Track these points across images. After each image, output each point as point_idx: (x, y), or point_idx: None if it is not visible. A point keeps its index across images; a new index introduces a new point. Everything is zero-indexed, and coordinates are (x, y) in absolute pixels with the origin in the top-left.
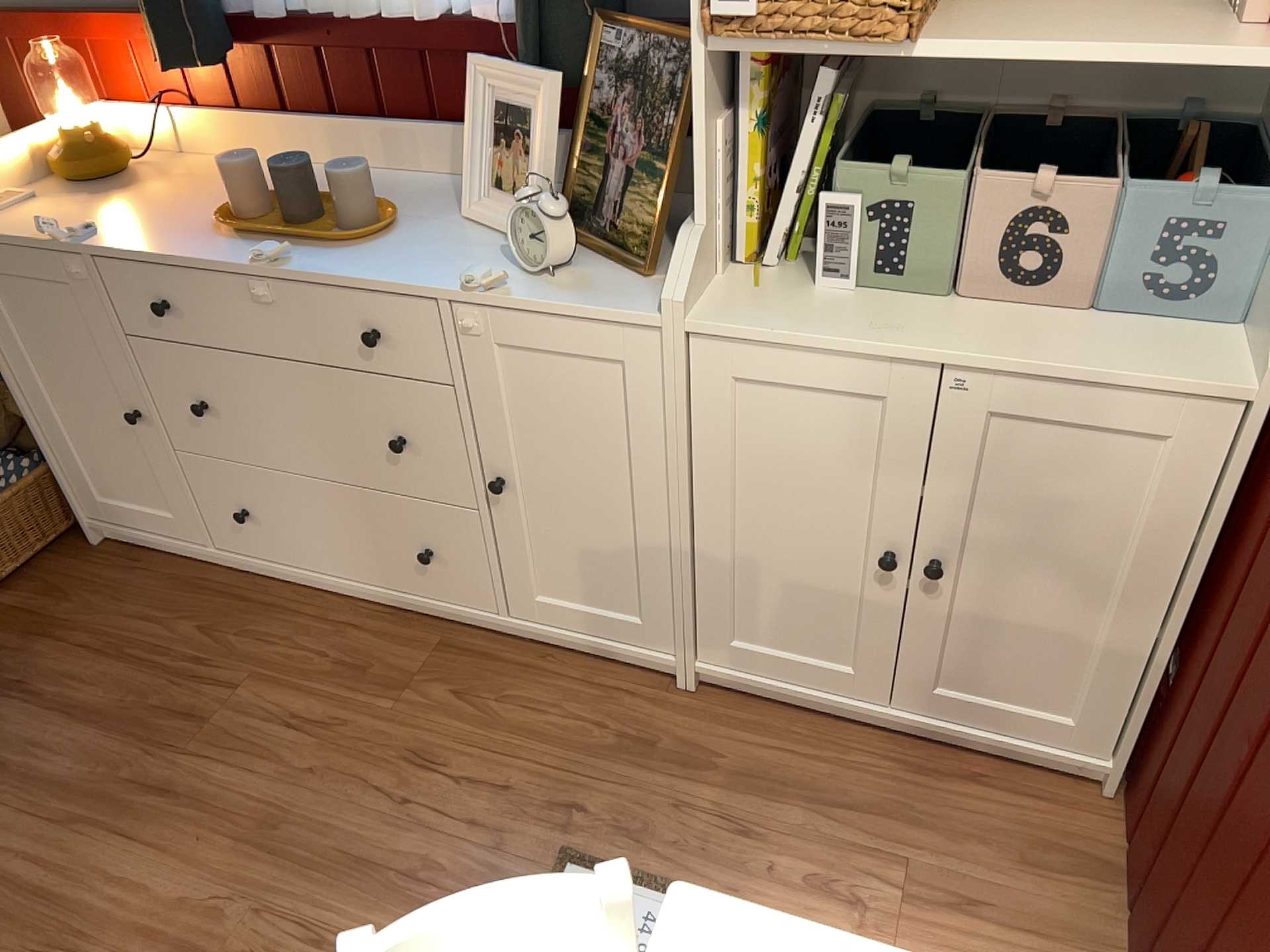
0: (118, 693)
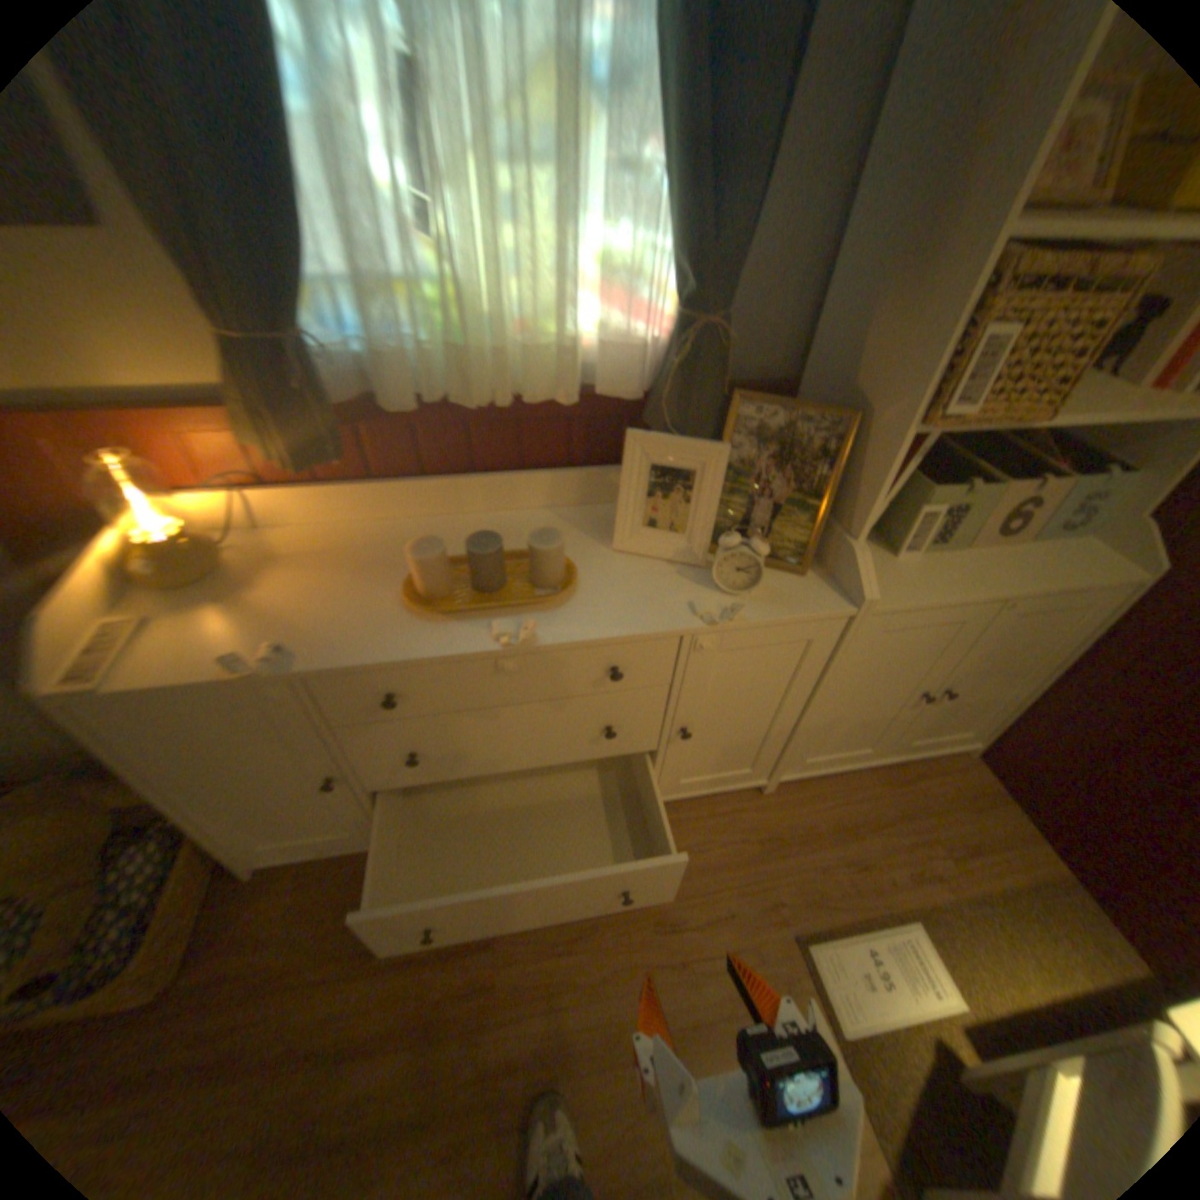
0: (386, 1020)
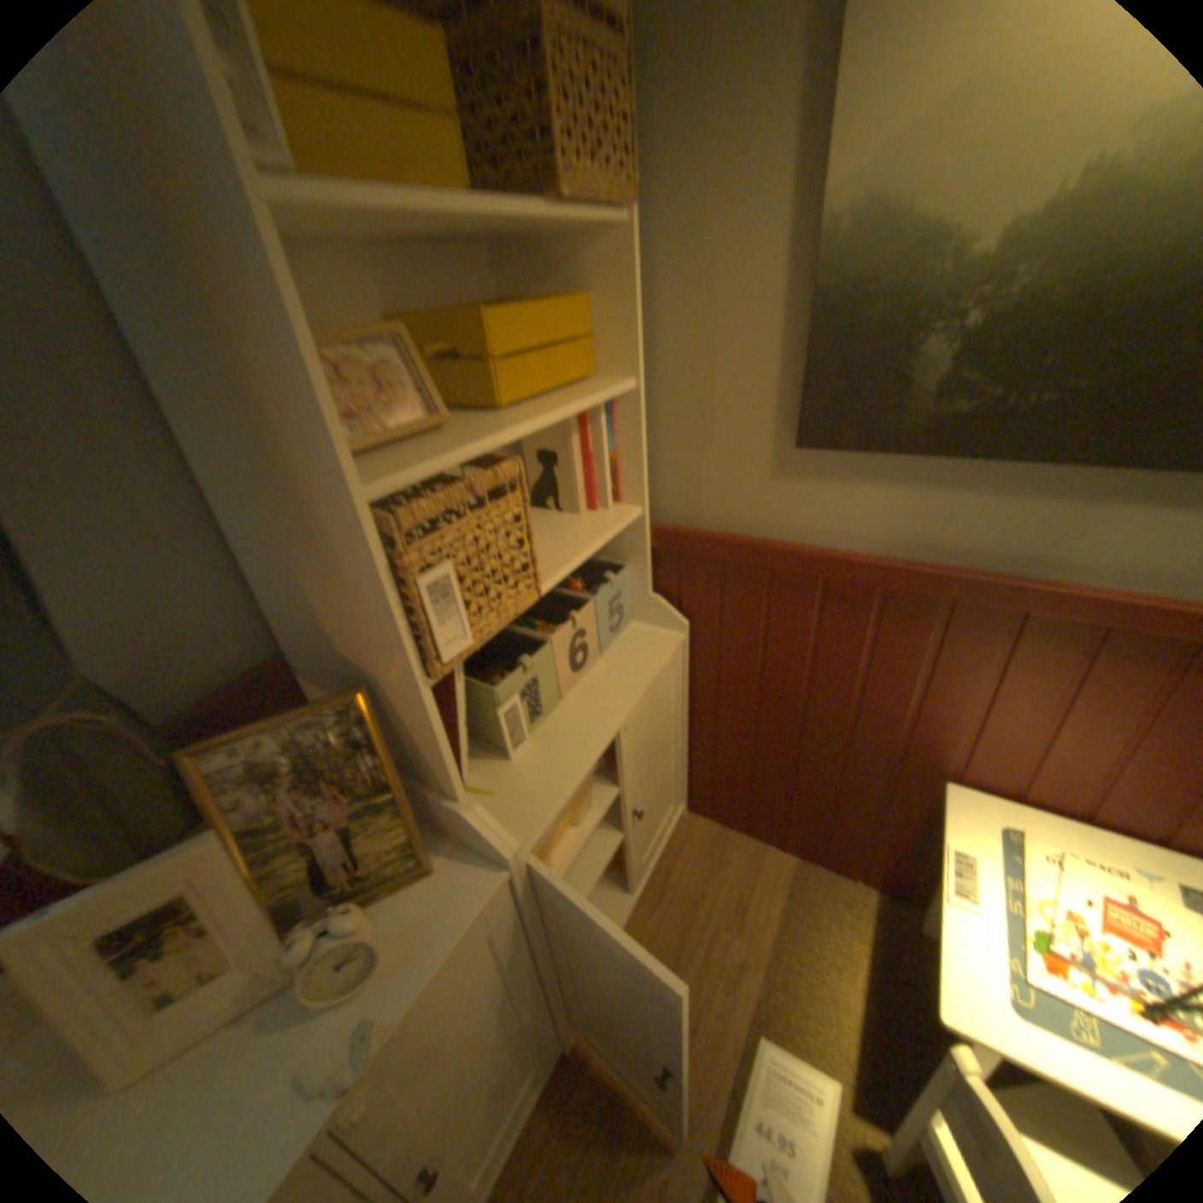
0: None
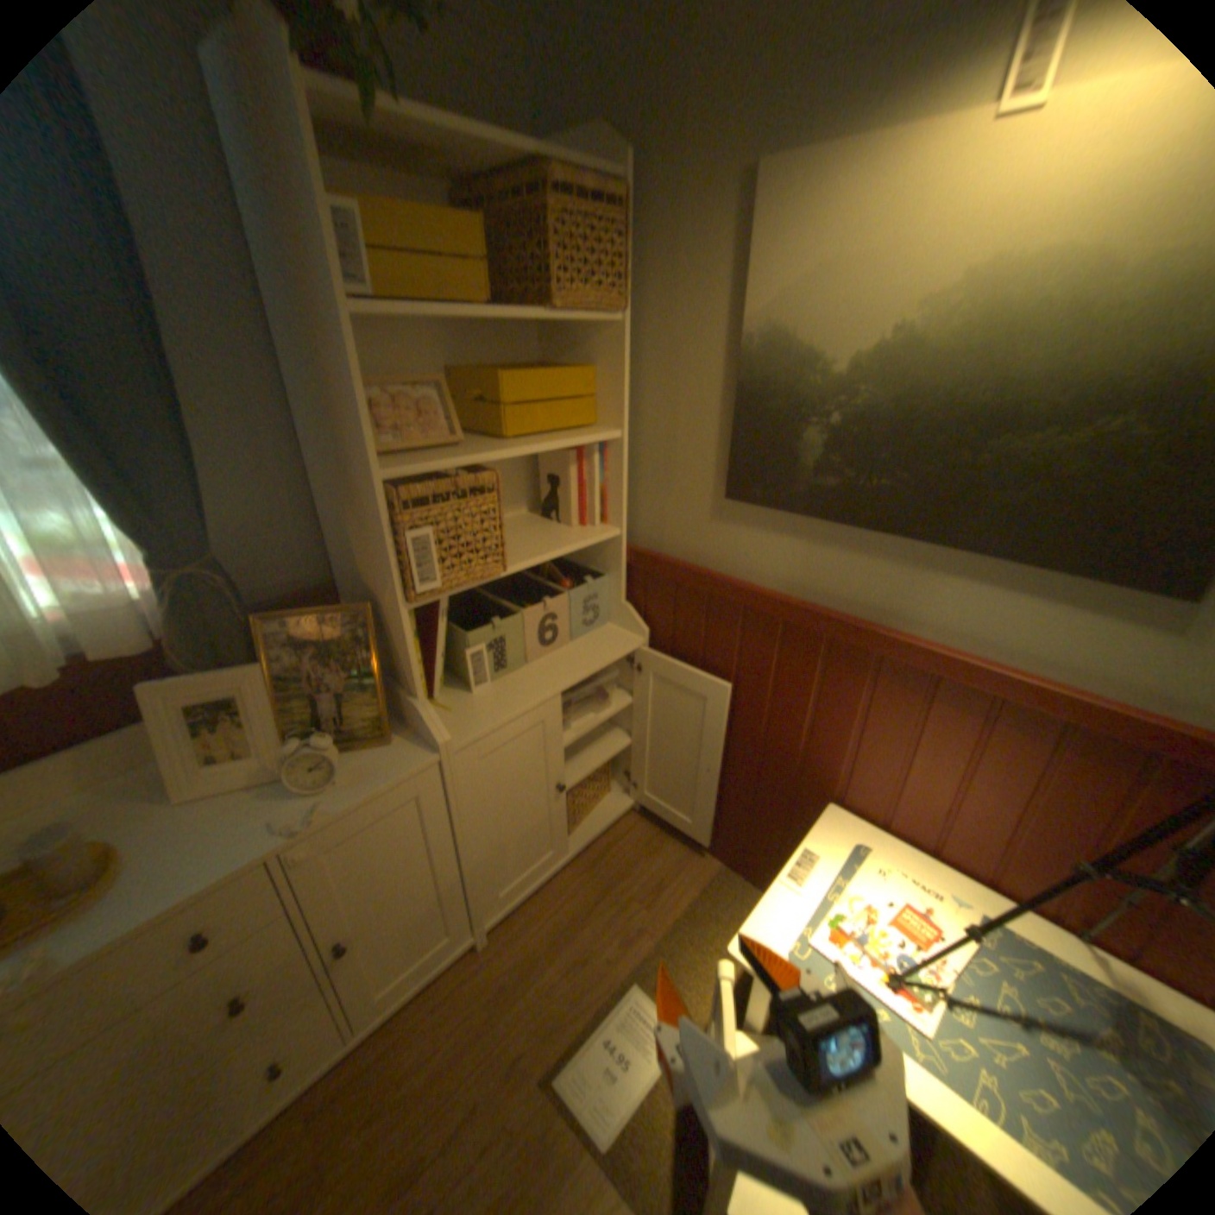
0: None
